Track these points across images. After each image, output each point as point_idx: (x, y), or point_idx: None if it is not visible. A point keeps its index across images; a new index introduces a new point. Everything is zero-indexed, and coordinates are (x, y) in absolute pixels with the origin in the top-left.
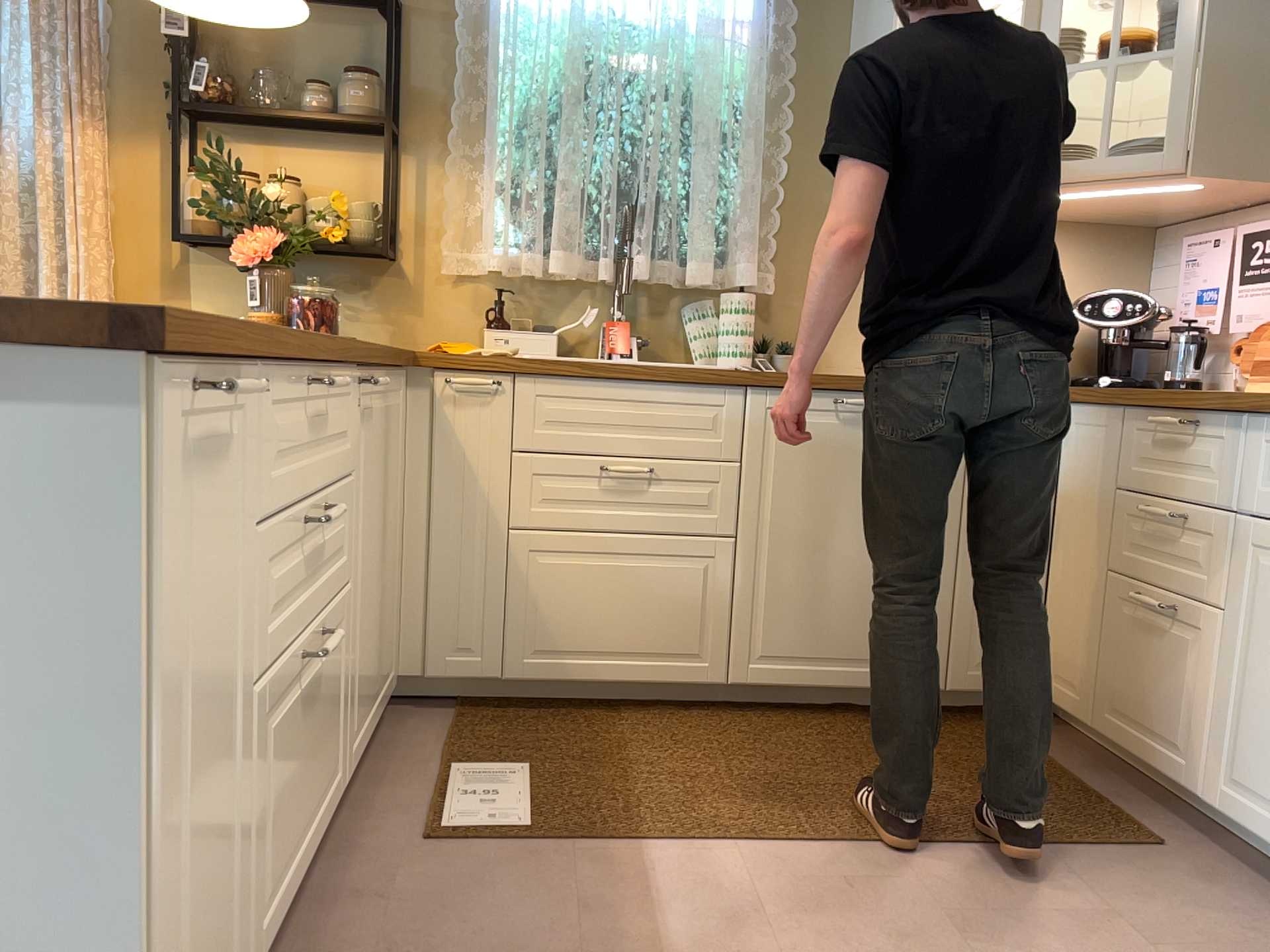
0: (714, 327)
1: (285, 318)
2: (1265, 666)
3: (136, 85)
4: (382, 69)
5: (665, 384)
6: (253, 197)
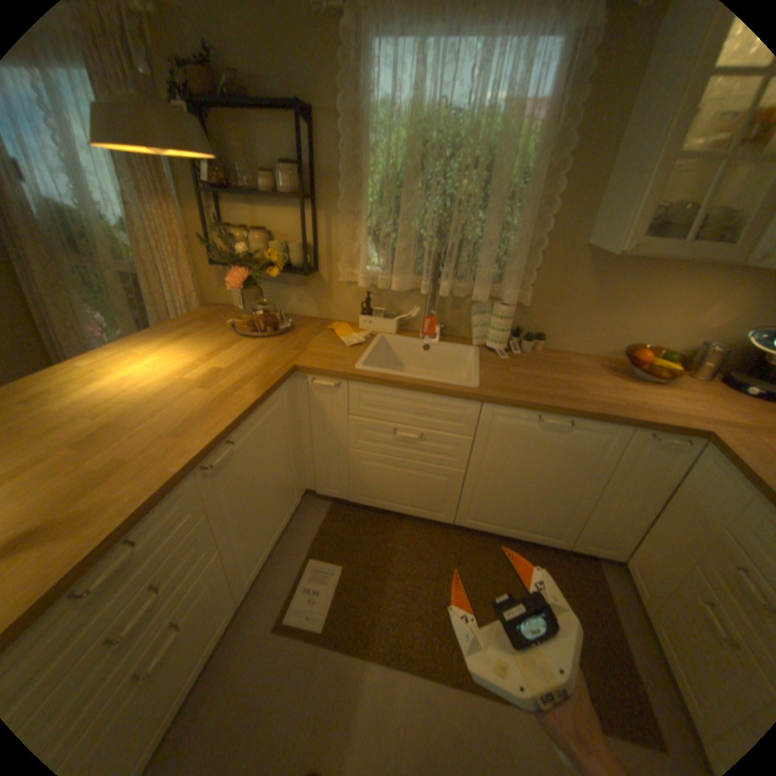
0: (486, 321)
1: (252, 318)
2: None
3: (182, 169)
4: (301, 153)
5: (432, 395)
6: (232, 248)
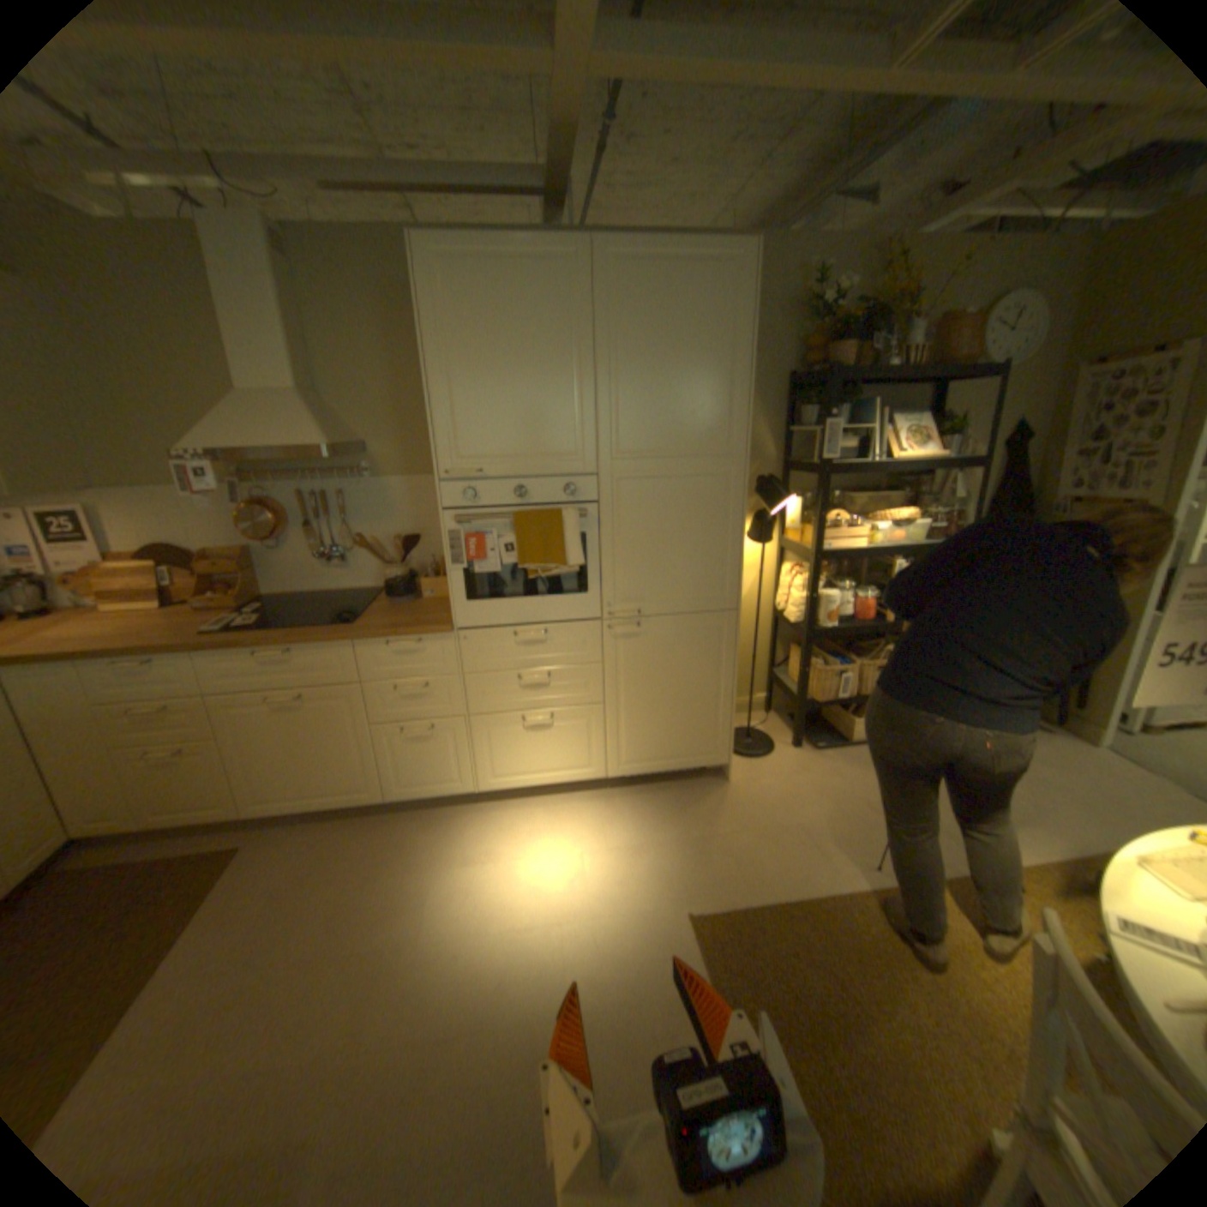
0: None
1: None
2: (250, 753)
3: None
4: None
5: None
6: None
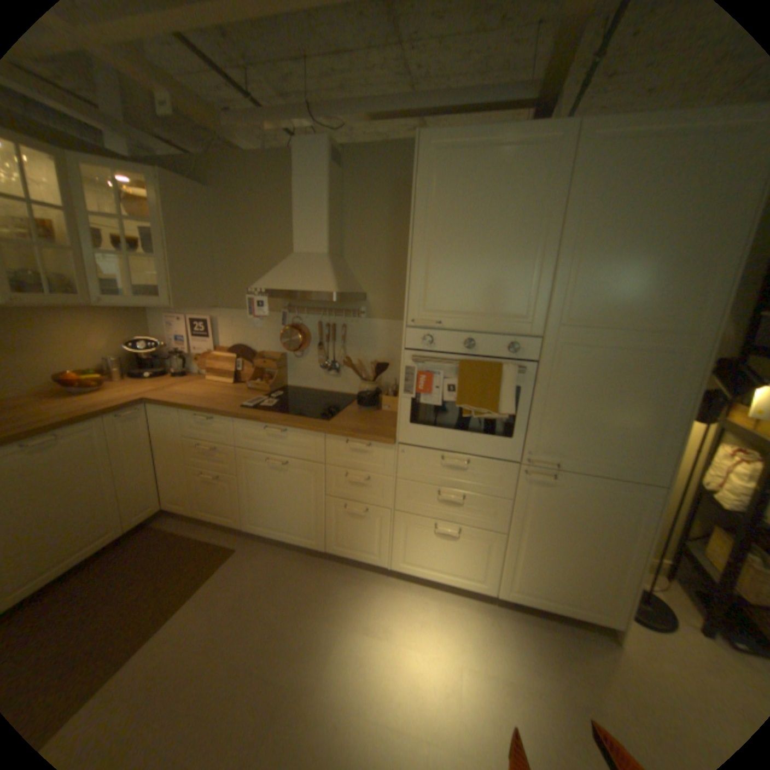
0: None
1: None
2: (253, 490)
3: None
4: None
5: None
6: None
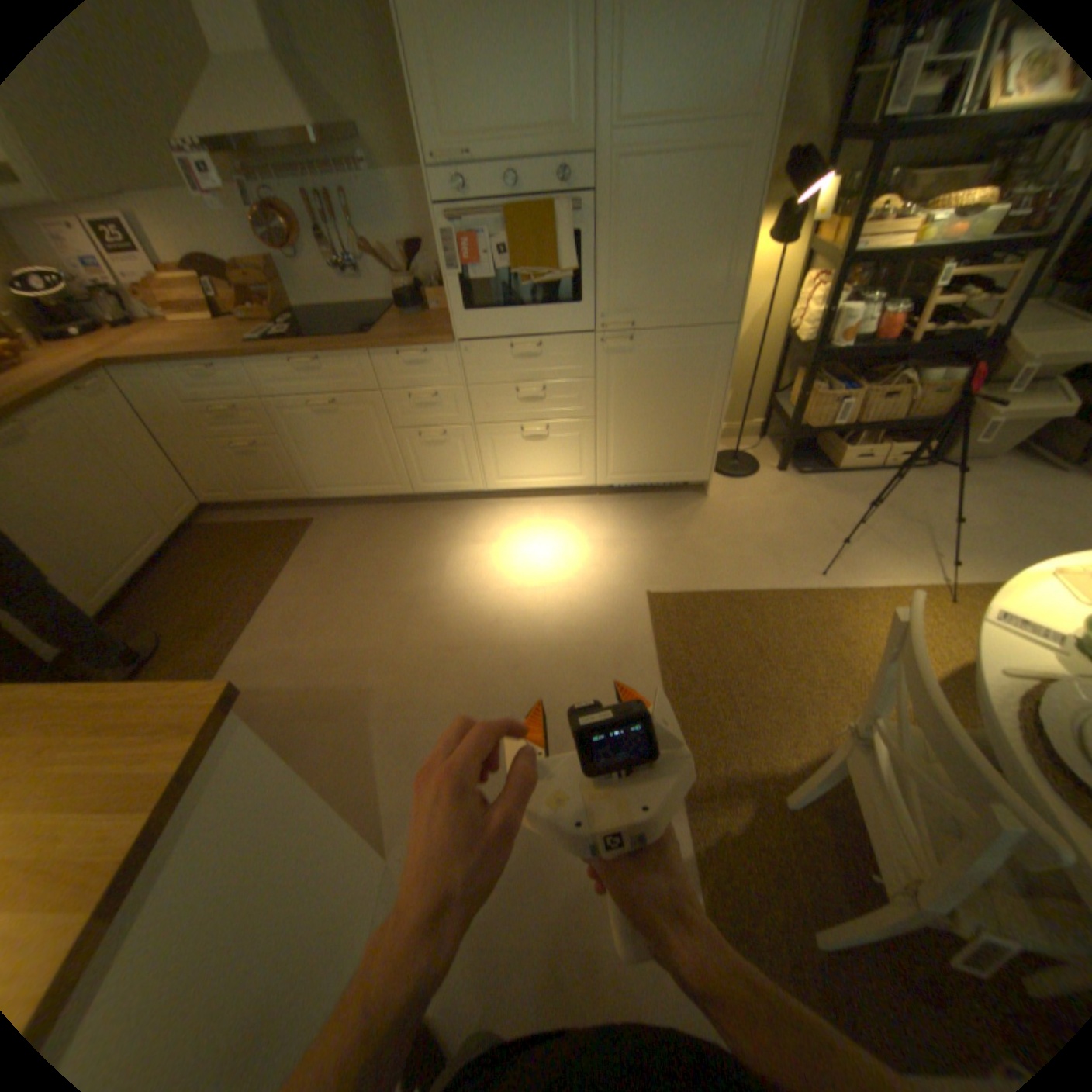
0: None
1: None
2: (305, 447)
3: None
4: None
5: None
6: None
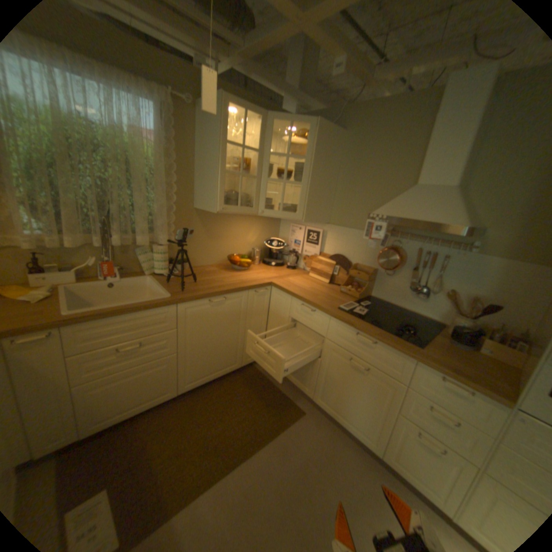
0: (150, 259)
1: None
2: (331, 377)
3: None
4: None
5: (142, 313)
6: None
